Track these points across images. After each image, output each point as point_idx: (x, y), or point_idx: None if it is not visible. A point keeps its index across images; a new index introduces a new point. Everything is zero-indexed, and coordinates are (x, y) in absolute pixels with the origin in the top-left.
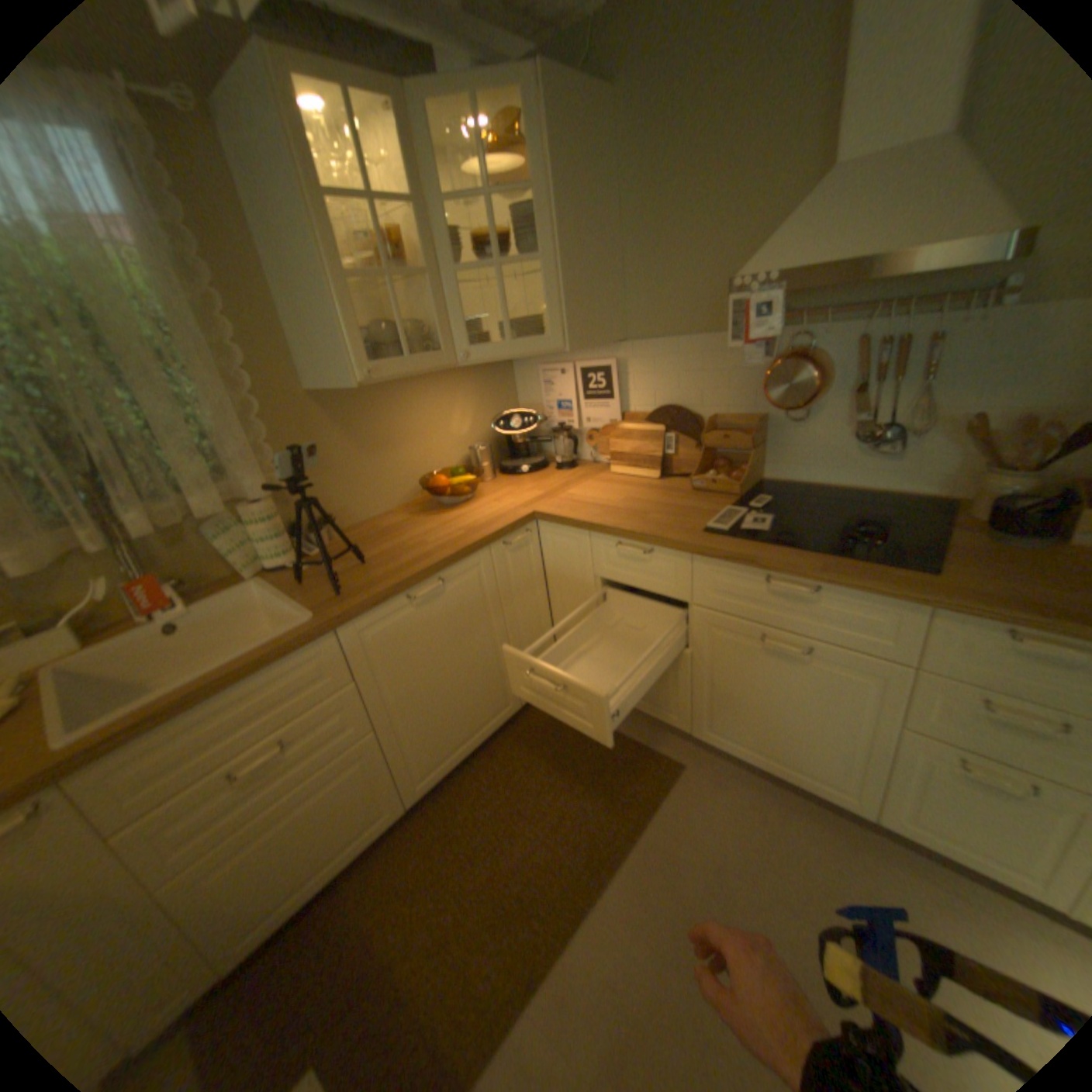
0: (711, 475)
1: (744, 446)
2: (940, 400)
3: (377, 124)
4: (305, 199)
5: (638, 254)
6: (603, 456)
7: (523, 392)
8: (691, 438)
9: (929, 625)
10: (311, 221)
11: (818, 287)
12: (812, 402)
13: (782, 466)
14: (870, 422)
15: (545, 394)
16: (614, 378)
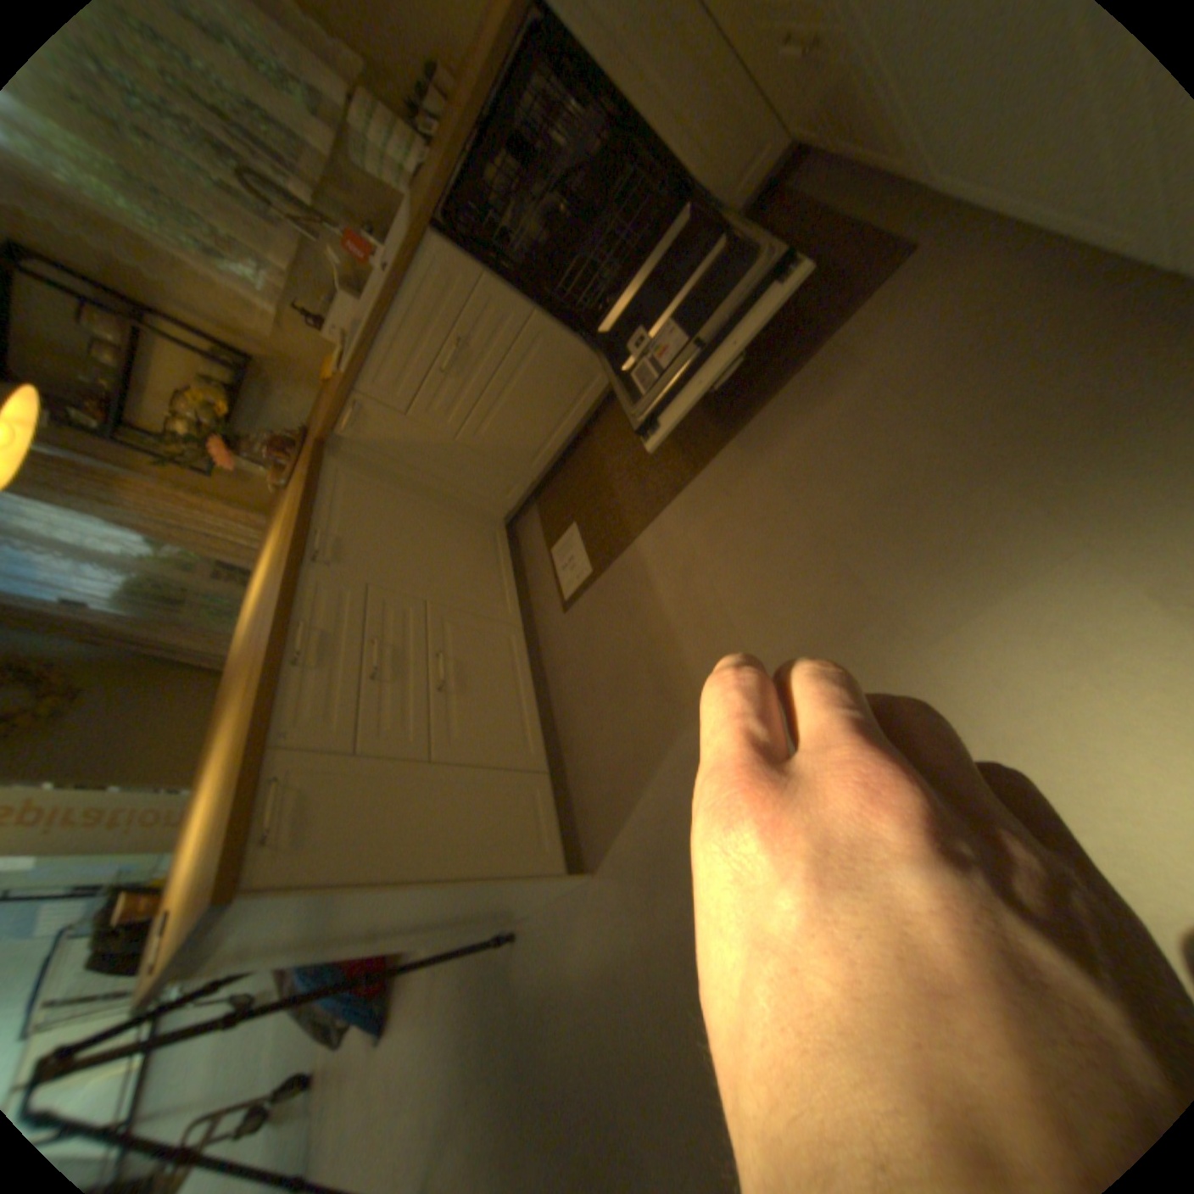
0: None
1: None
2: None
3: None
4: None
5: None
6: None
7: None
8: None
9: None
10: None
11: None
12: None
13: None
14: None
15: None
16: None
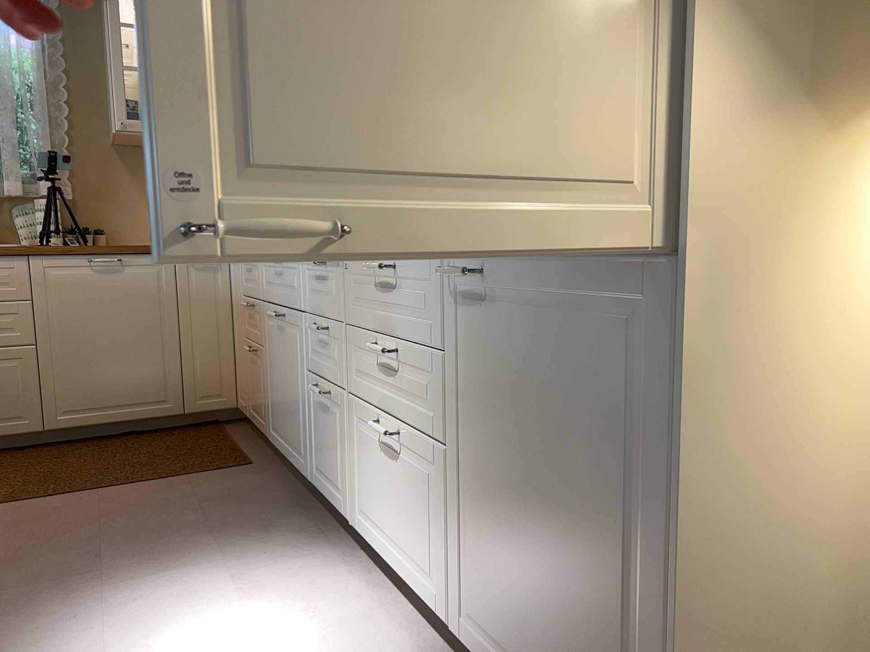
0: None
1: None
2: None
3: None
4: (109, 28)
5: None
6: None
7: None
8: None
9: (305, 274)
10: (110, 39)
11: None
12: None
13: None
14: None
15: None
16: None
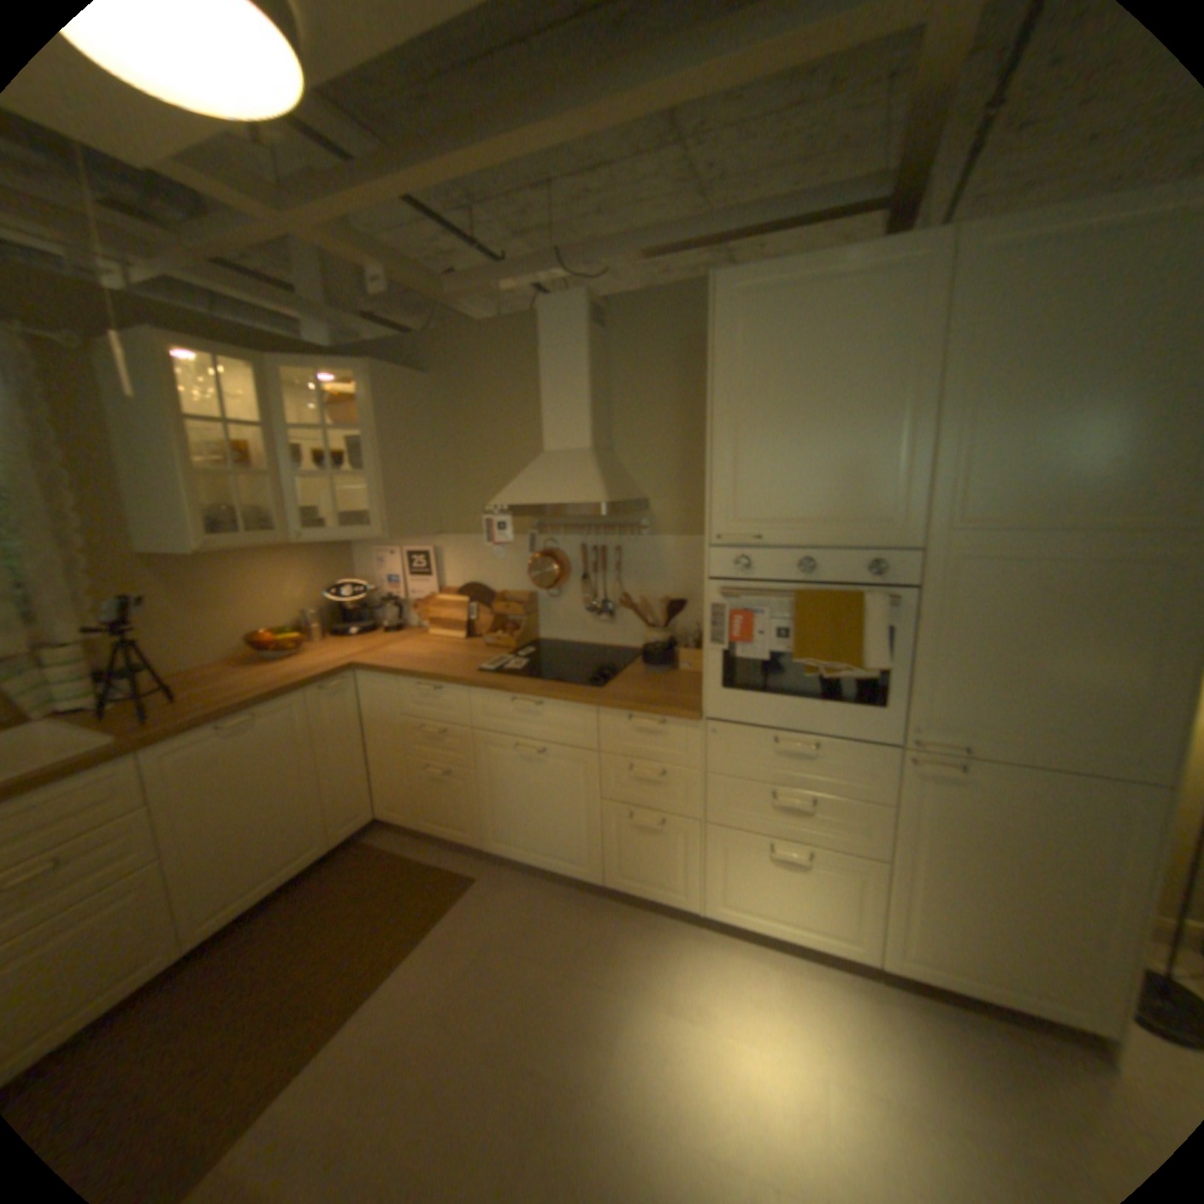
0: (498, 635)
1: (519, 614)
2: (624, 587)
3: (235, 374)
4: (164, 422)
5: (446, 478)
6: (423, 622)
7: (357, 568)
8: (487, 609)
9: (596, 720)
10: (167, 437)
11: (554, 514)
12: (560, 585)
13: (549, 629)
14: (594, 600)
15: (376, 570)
16: (432, 561)
